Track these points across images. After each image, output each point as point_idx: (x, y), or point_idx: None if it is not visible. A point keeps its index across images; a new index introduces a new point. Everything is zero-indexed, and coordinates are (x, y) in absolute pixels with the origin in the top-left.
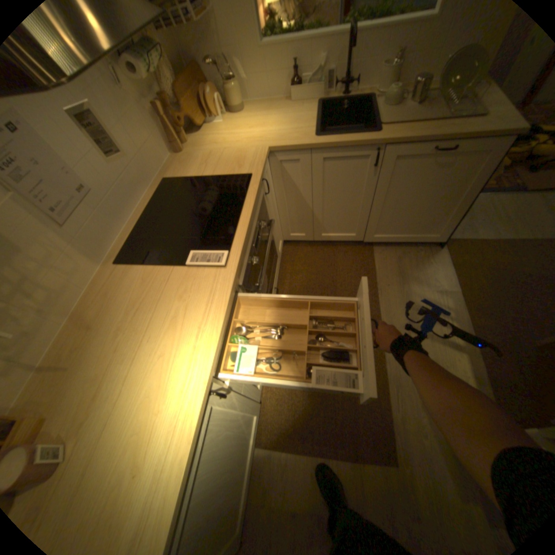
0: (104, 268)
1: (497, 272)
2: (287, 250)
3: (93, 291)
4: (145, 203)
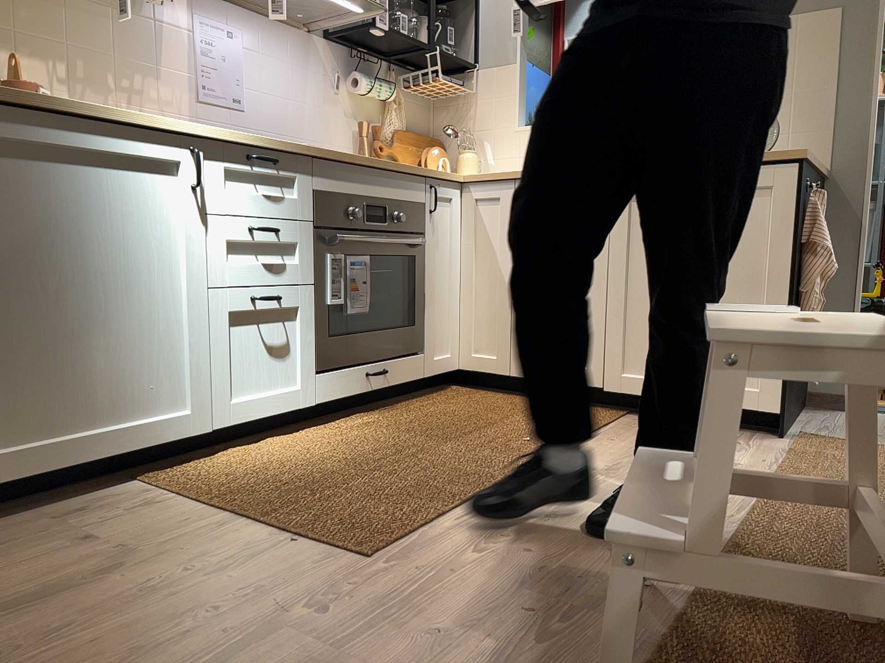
0: None
1: None
2: (460, 391)
3: None
4: None
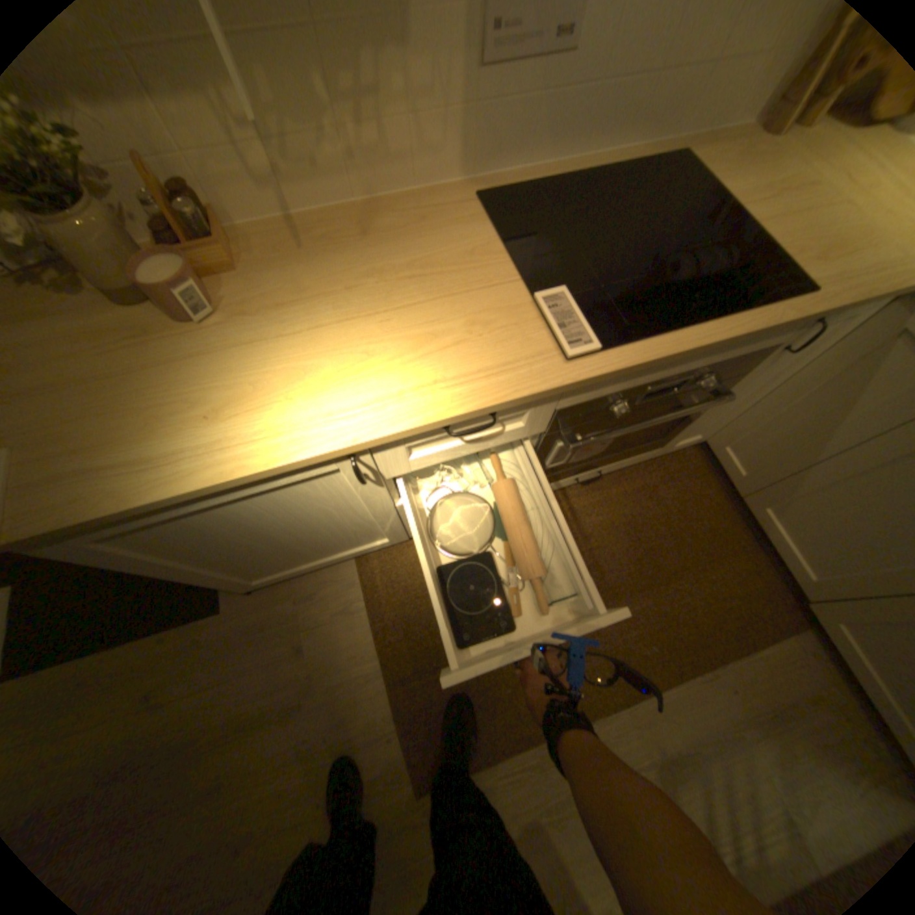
0: (464, 187)
1: None
2: (690, 459)
3: (421, 199)
4: (617, 161)
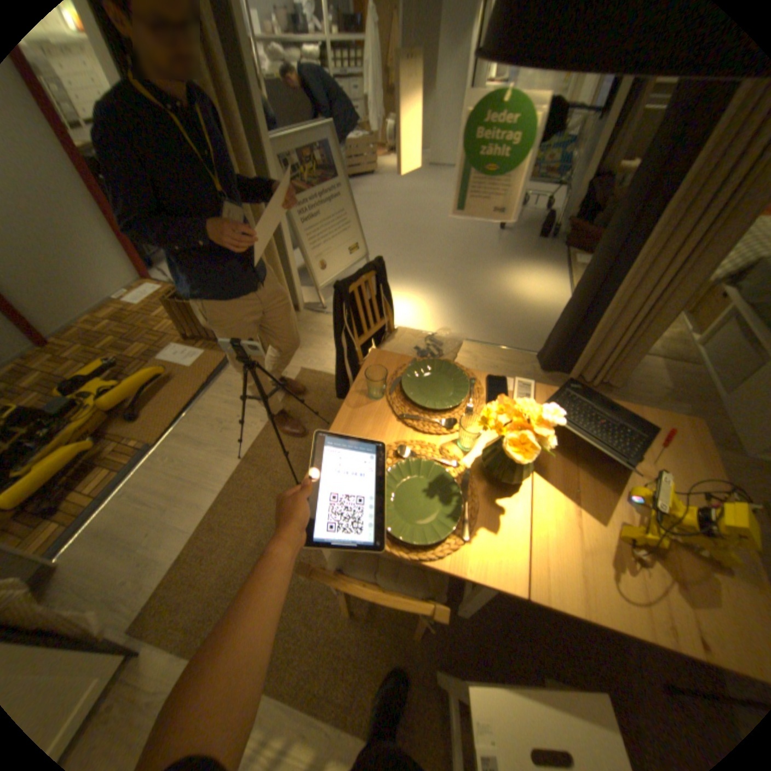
0: None
1: (229, 590)
2: None
3: None
4: None
